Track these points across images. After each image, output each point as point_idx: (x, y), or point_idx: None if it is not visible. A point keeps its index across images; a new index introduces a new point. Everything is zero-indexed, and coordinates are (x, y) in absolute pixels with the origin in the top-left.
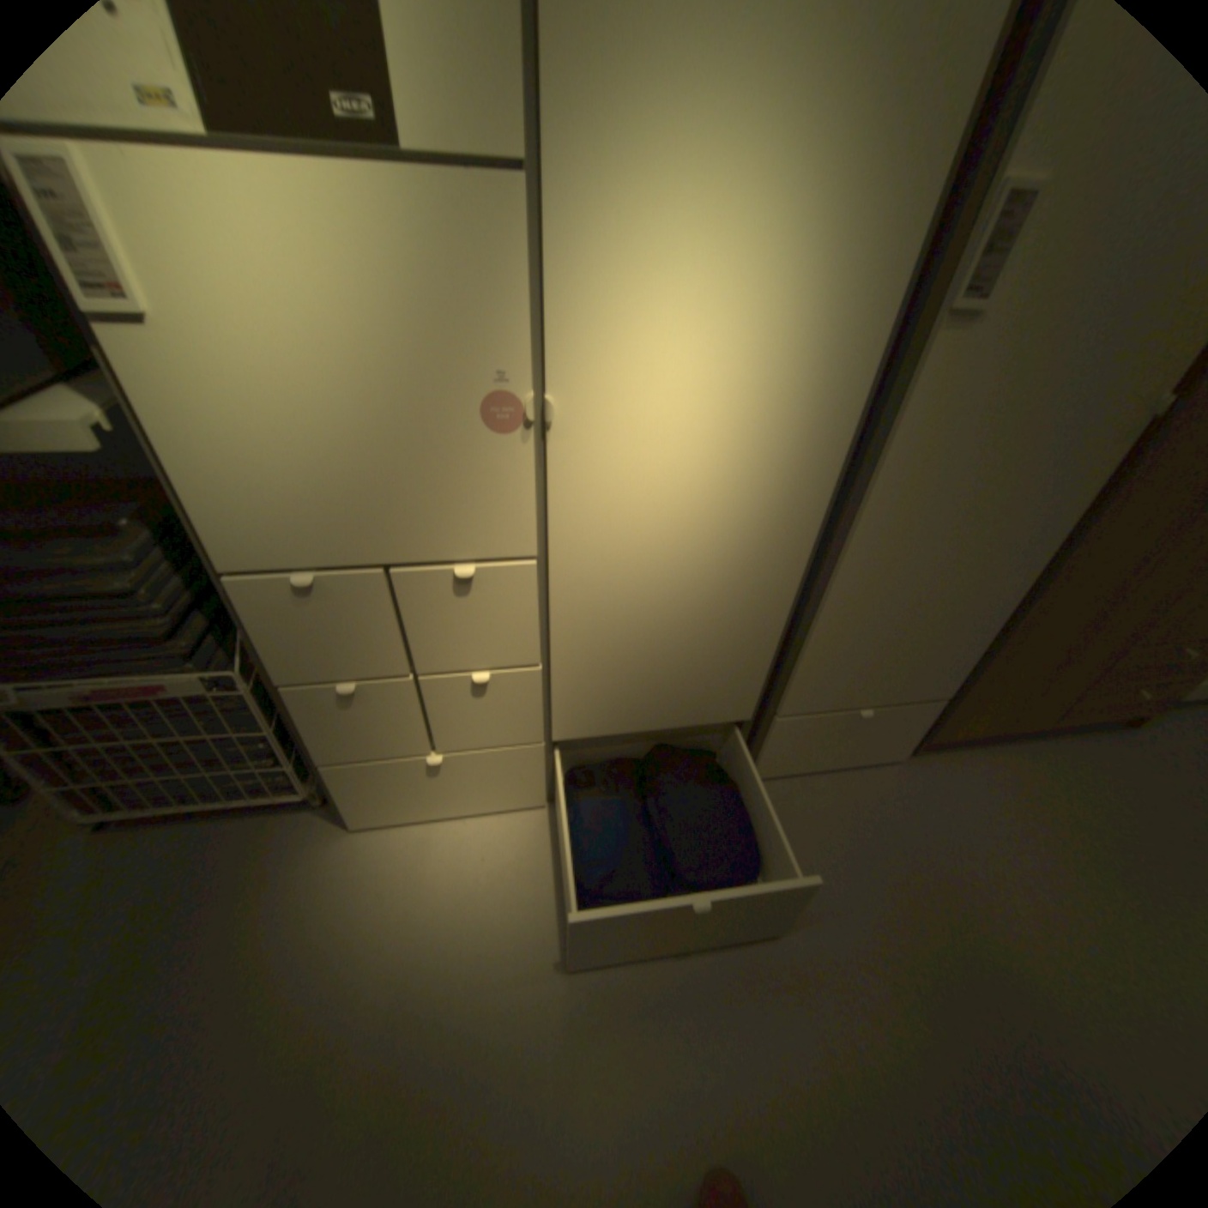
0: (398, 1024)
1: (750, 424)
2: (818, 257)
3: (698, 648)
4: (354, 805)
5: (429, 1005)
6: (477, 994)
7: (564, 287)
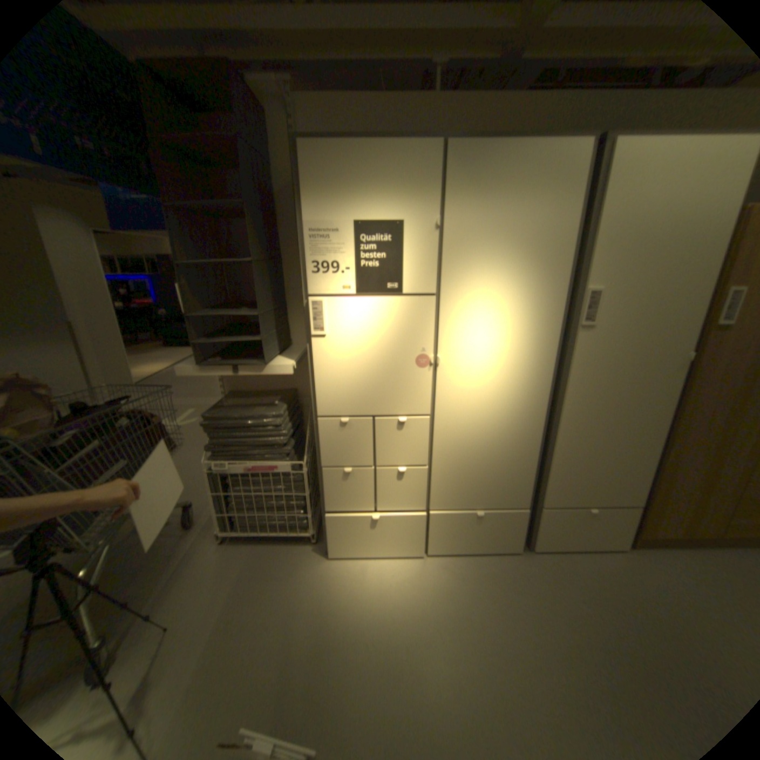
0: (356, 645)
1: (511, 365)
2: (528, 313)
3: (498, 463)
4: (335, 538)
5: (371, 638)
6: (394, 637)
7: (445, 325)
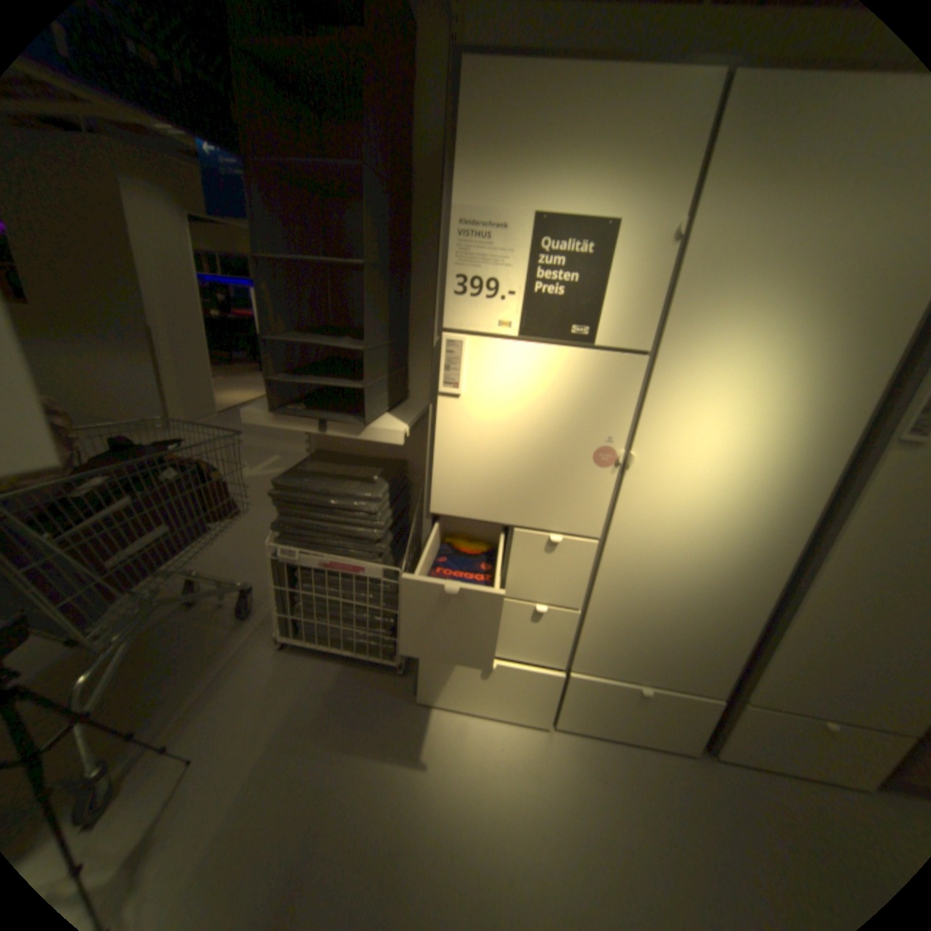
0: (438, 852)
1: (753, 486)
2: (807, 405)
3: (694, 628)
4: (429, 679)
5: (459, 847)
6: (494, 853)
7: (656, 405)
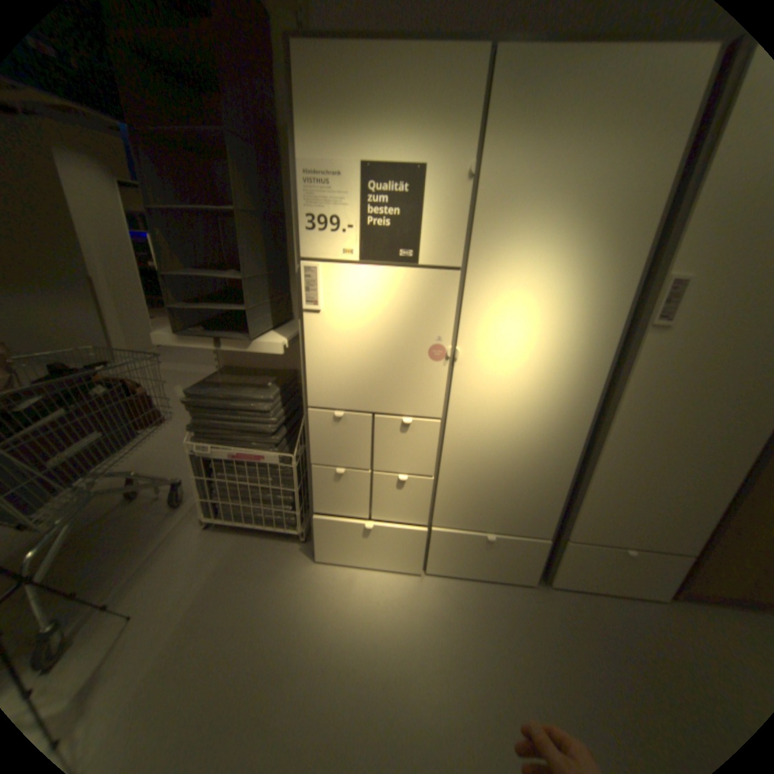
0: (328, 668)
1: (550, 368)
2: (582, 302)
3: (520, 484)
4: (323, 541)
5: (345, 663)
6: (372, 666)
7: (470, 309)
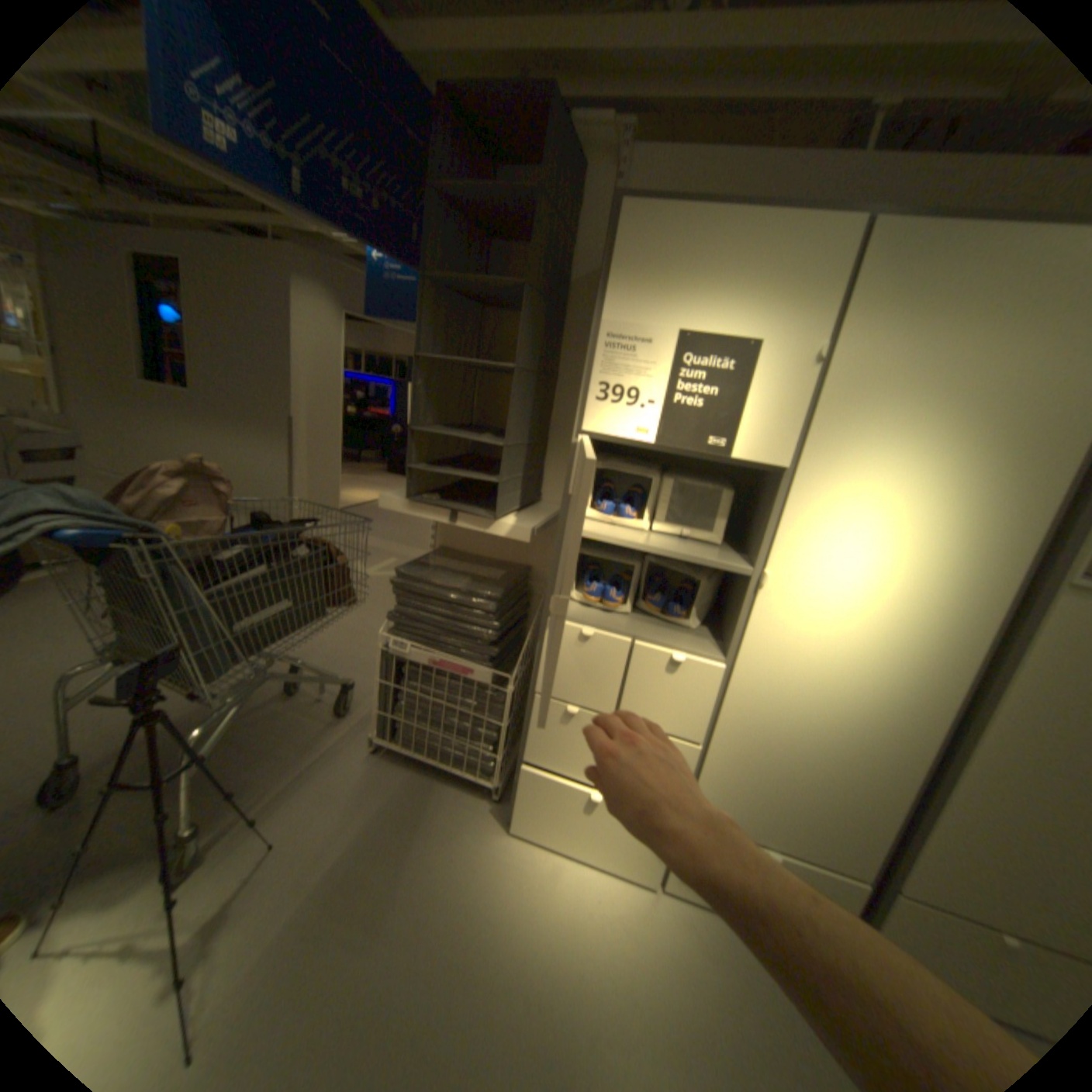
0: (515, 993)
1: (902, 621)
2: (961, 536)
3: (833, 784)
4: (527, 806)
5: (539, 993)
6: (577, 1008)
7: (793, 523)
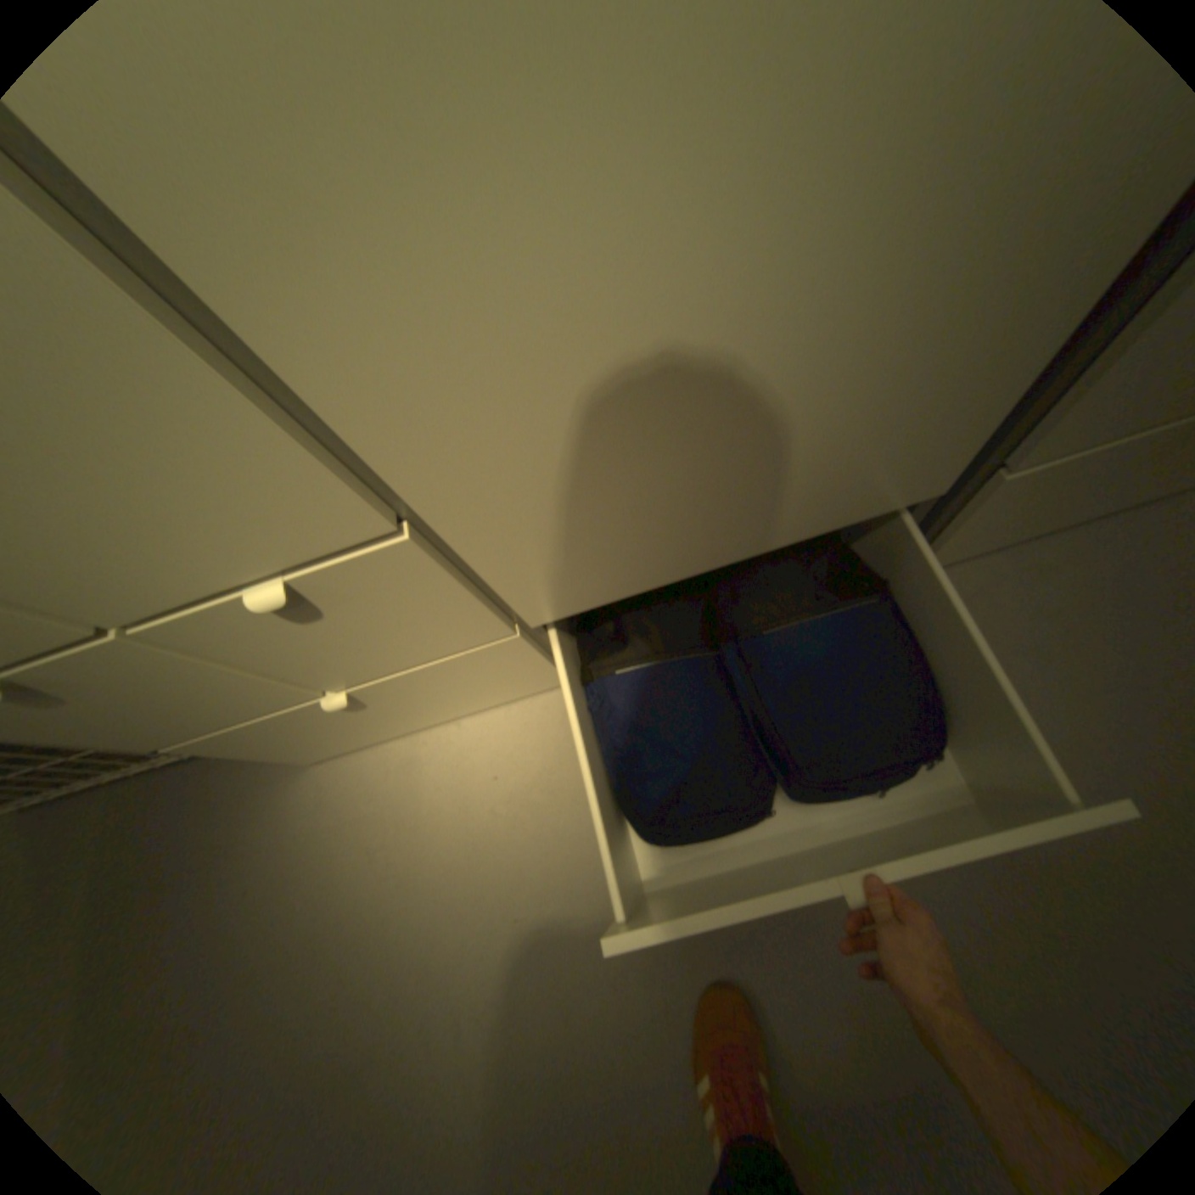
0: (427, 1022)
1: None
2: None
3: (841, 360)
4: (274, 754)
5: (461, 994)
6: (523, 973)
7: None
